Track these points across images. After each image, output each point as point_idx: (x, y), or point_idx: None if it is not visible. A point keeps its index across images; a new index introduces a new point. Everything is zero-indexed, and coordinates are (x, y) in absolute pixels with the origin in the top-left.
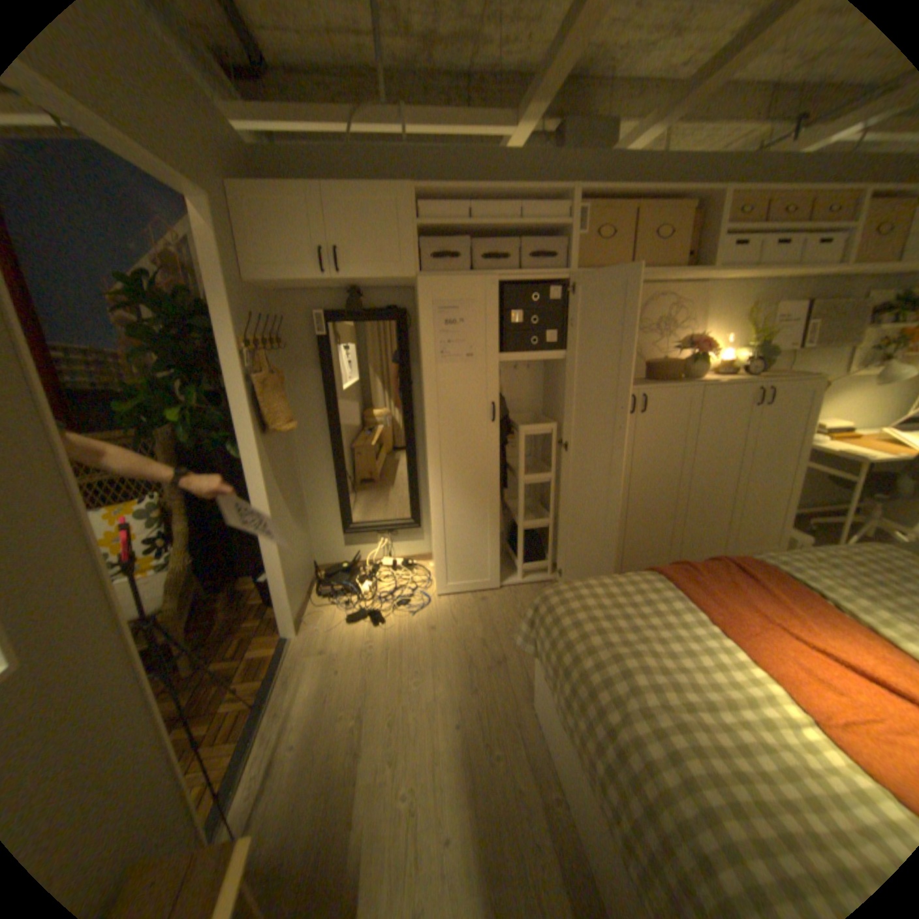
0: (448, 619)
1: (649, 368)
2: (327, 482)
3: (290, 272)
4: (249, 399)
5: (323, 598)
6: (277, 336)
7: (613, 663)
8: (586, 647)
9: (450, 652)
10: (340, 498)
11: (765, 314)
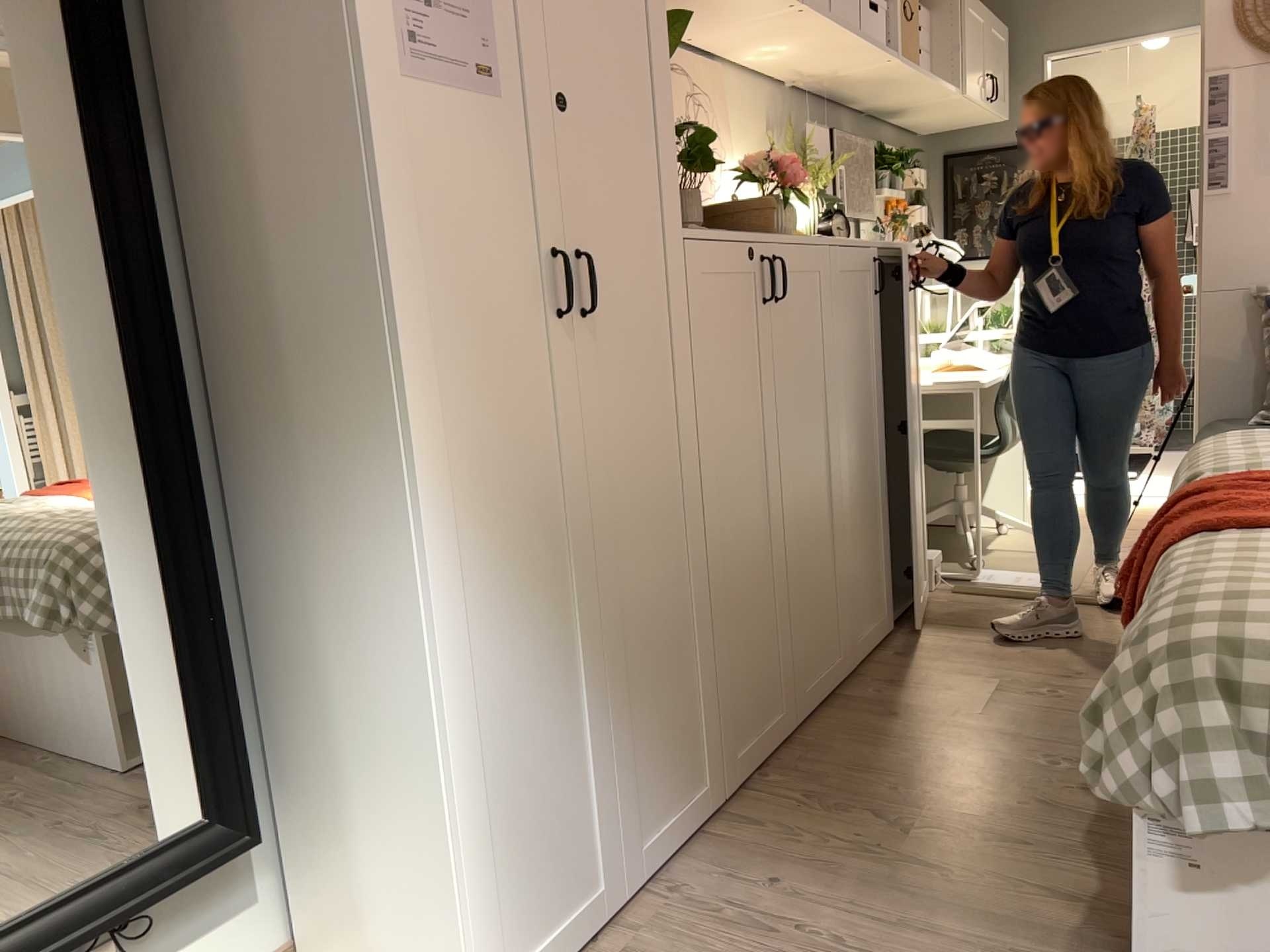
0: None
1: (721, 213)
2: None
3: None
4: None
5: None
6: None
7: None
8: None
9: None
10: None
11: (785, 144)
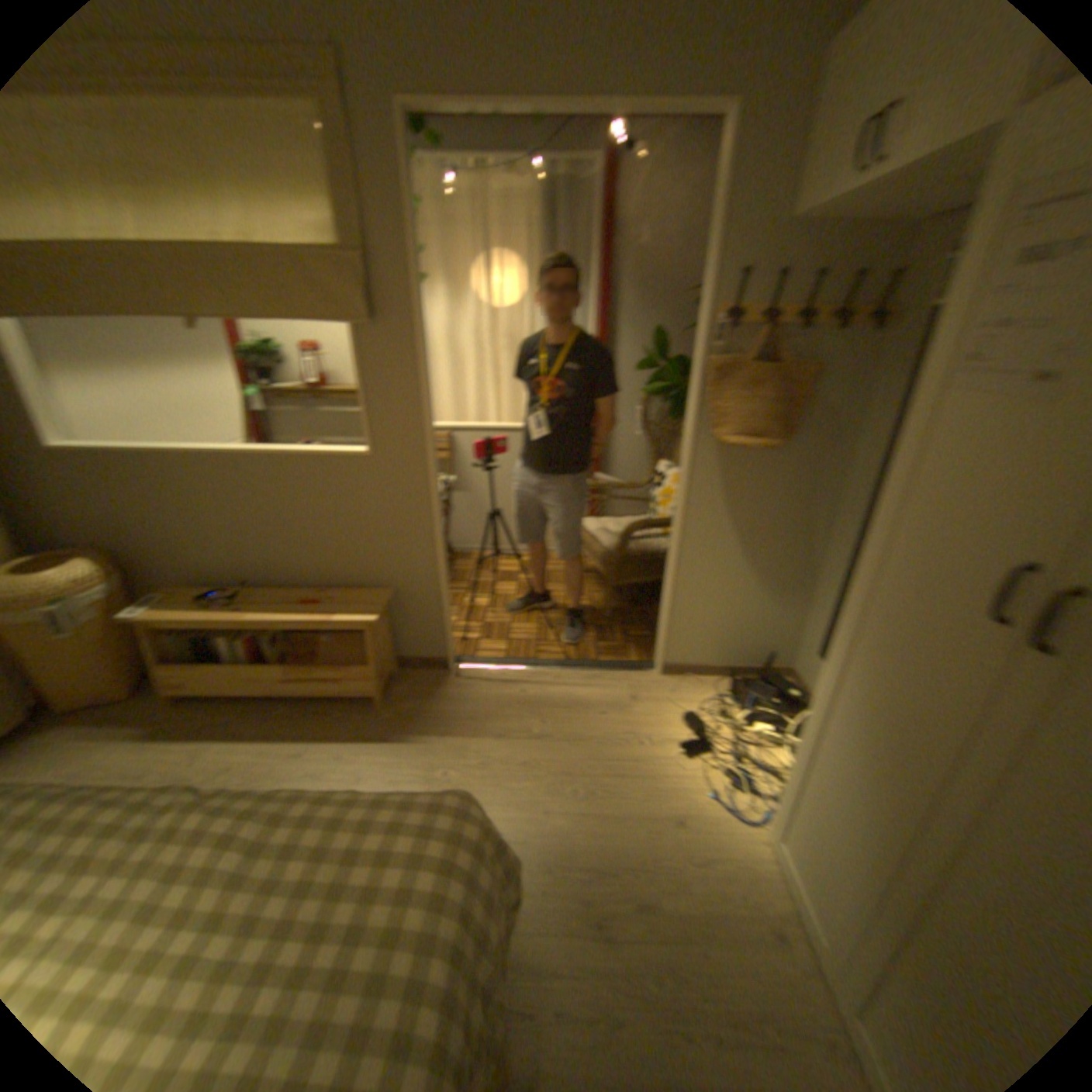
0: (707, 857)
1: None
2: (848, 572)
3: (831, 189)
4: (706, 391)
5: (731, 692)
6: (895, 309)
7: (243, 814)
8: (302, 804)
9: (627, 848)
10: (837, 605)
11: None
